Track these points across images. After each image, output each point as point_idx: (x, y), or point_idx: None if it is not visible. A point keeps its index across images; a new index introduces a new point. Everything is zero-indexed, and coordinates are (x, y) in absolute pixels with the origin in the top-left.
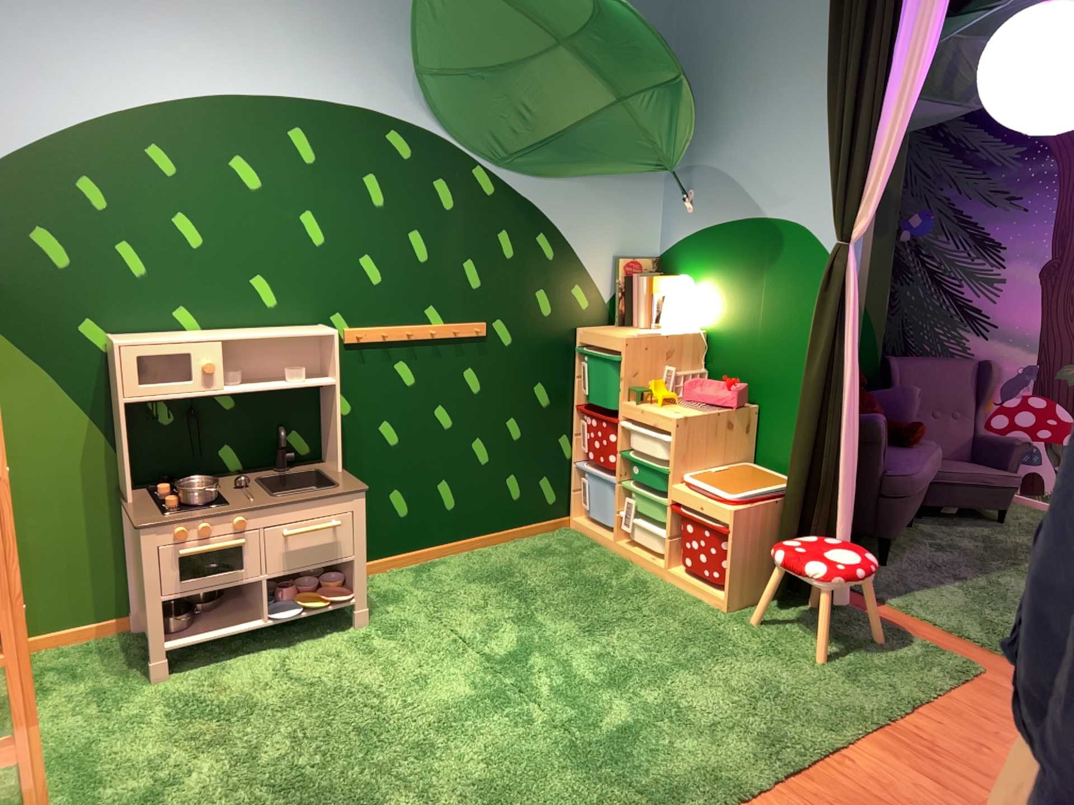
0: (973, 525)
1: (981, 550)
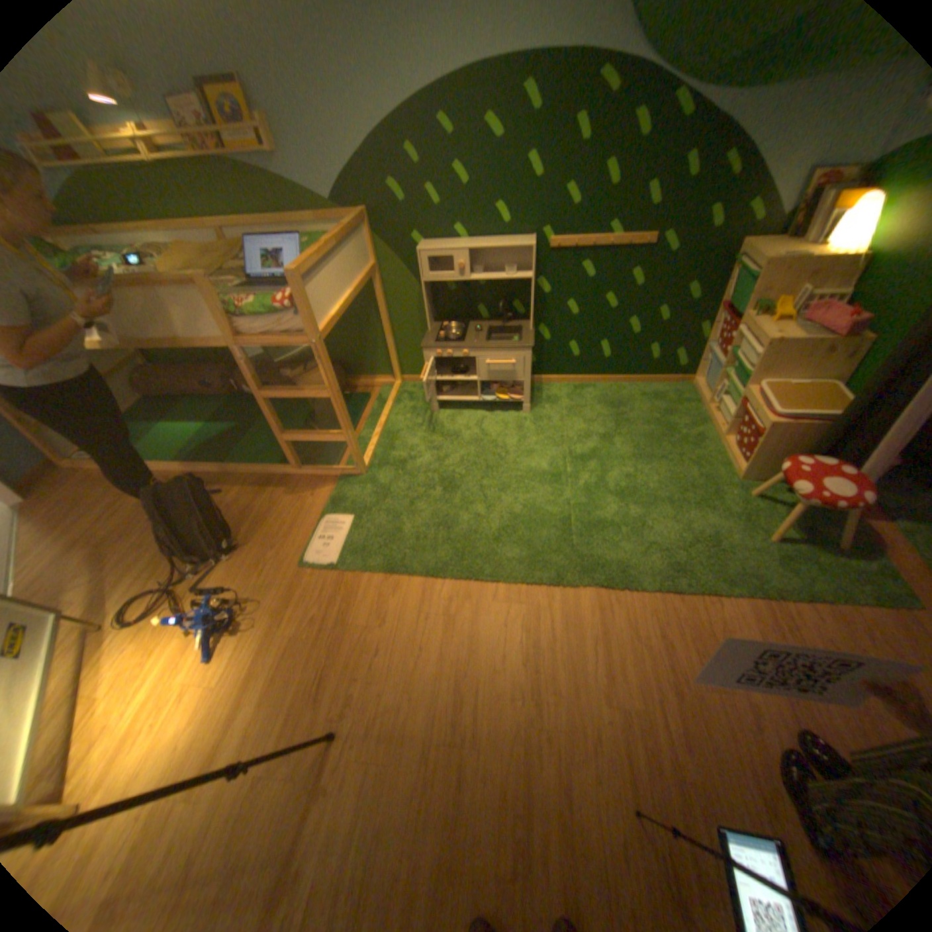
0: None
1: None
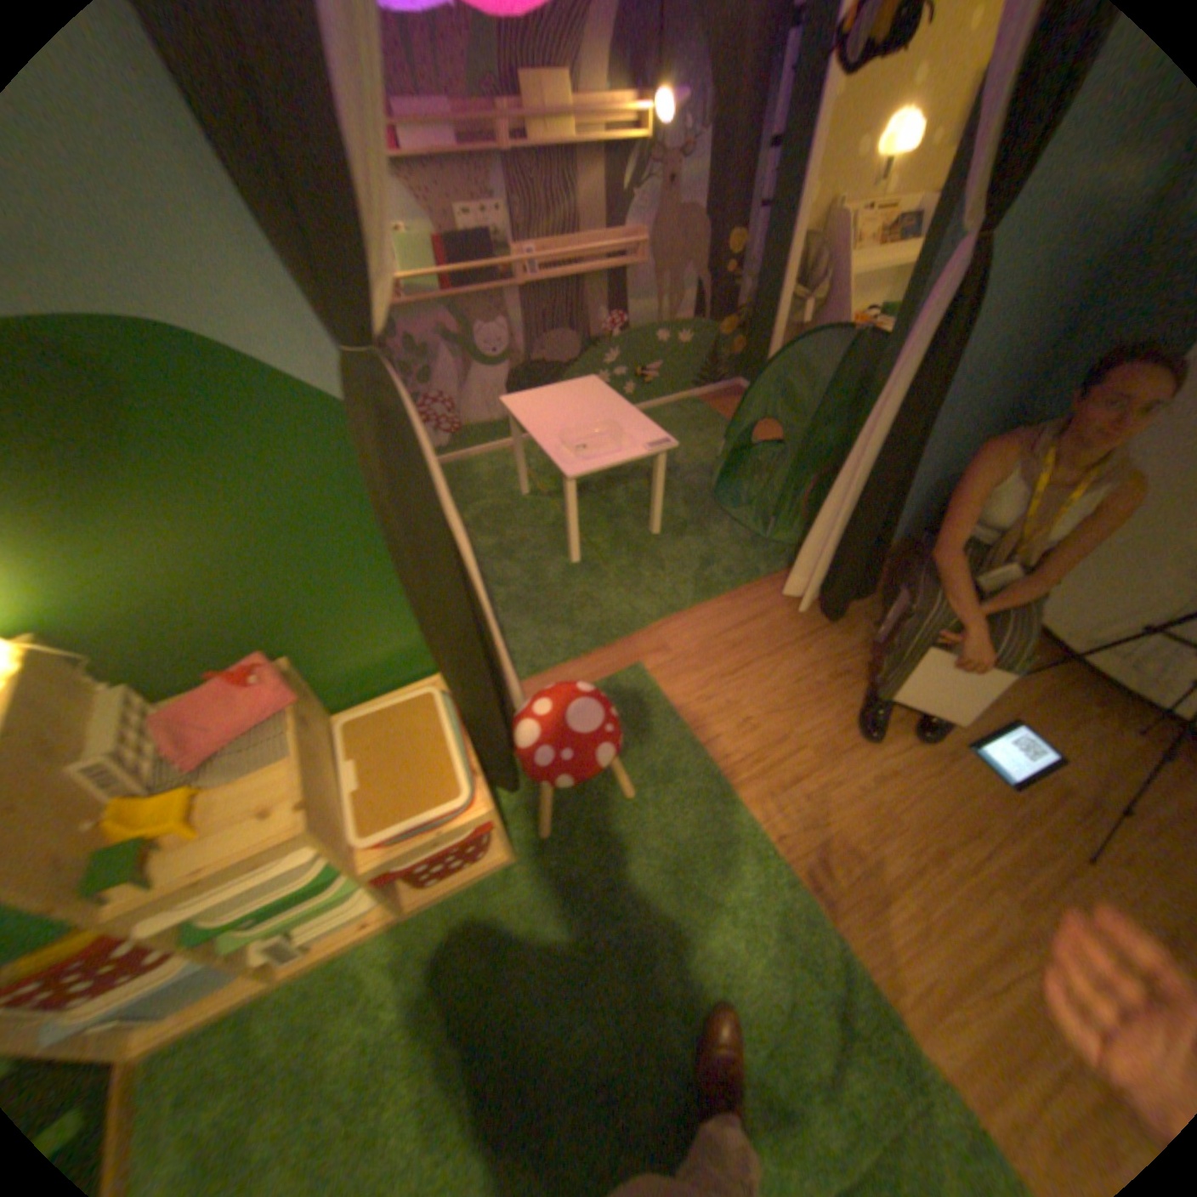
0: None
1: None
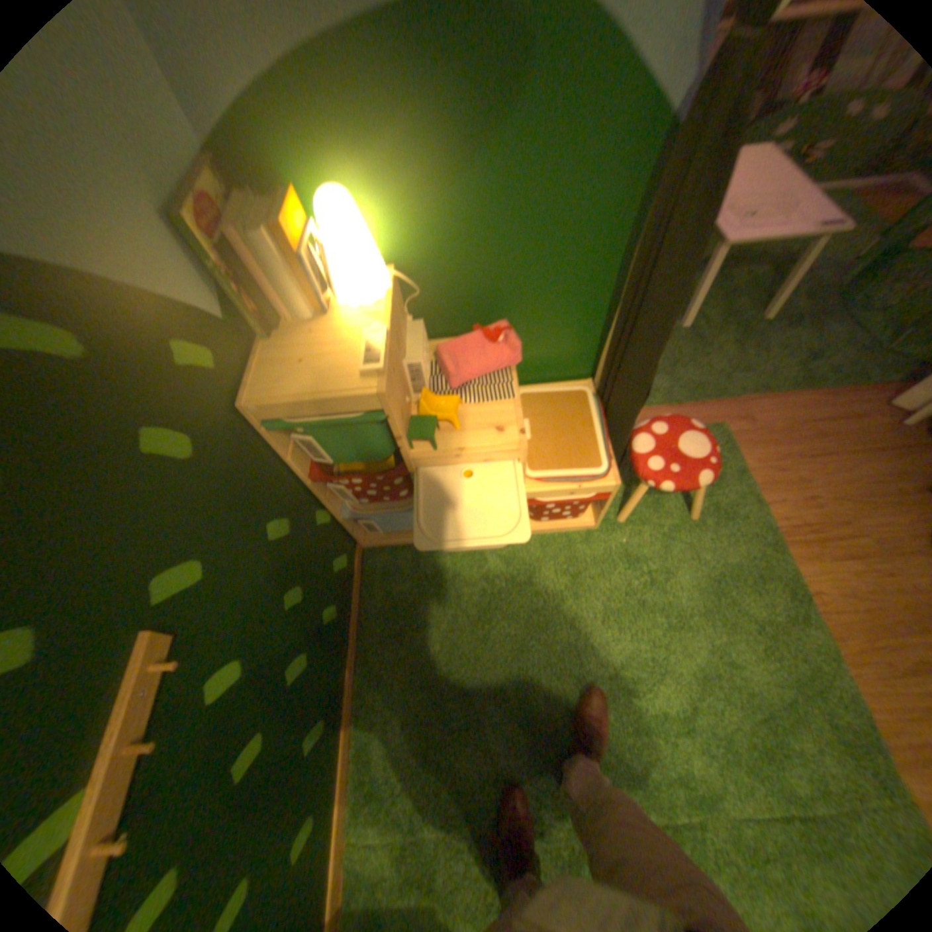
0: None
1: None
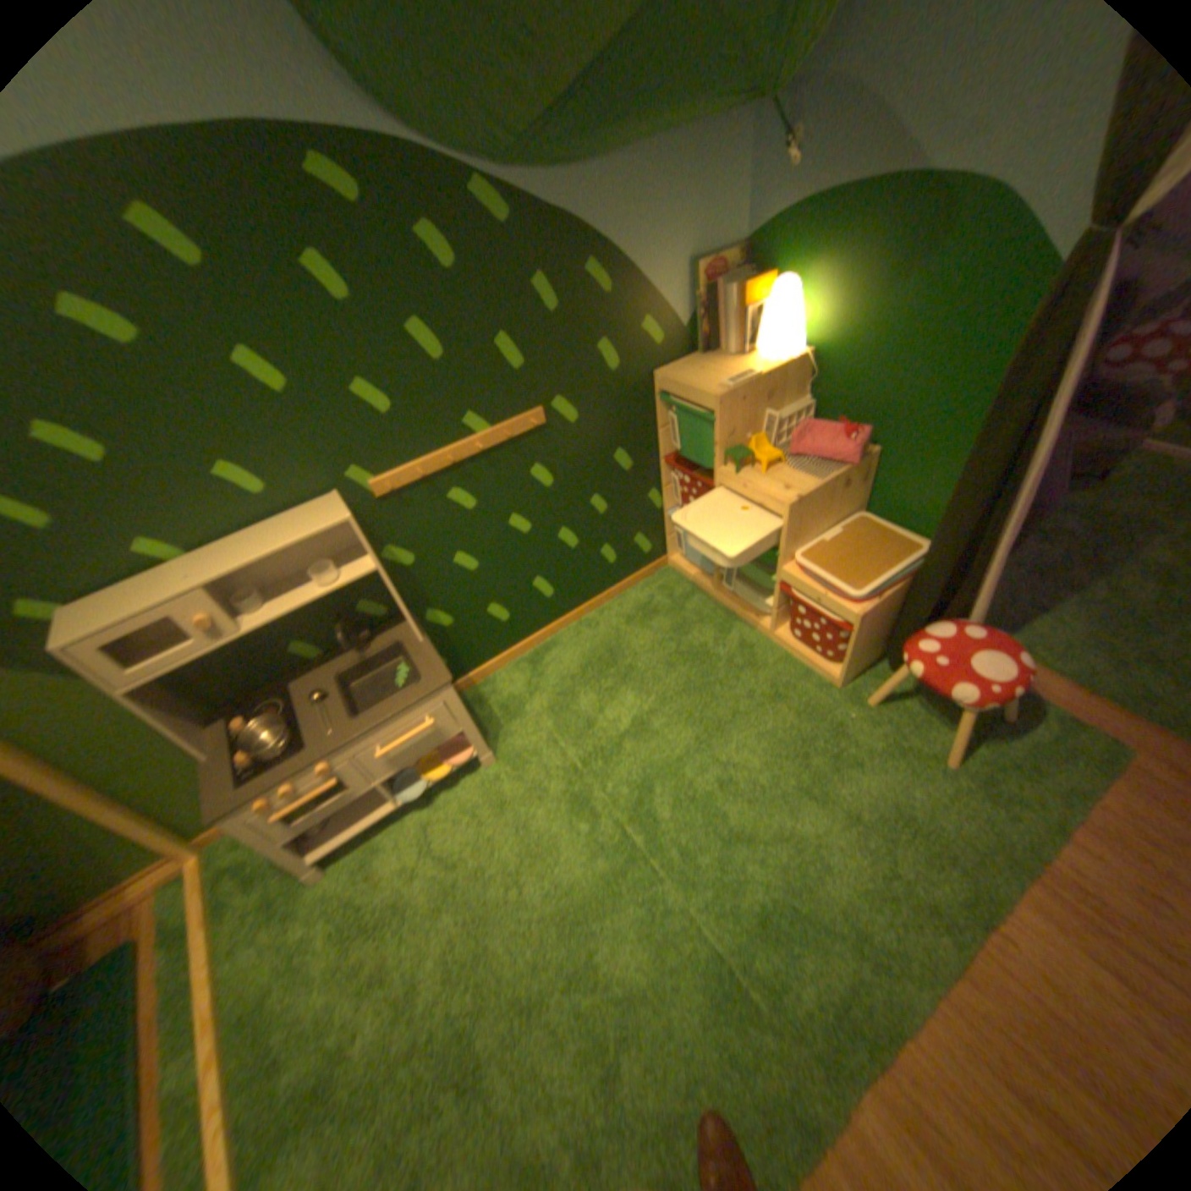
0: (1074, 493)
1: (1090, 534)
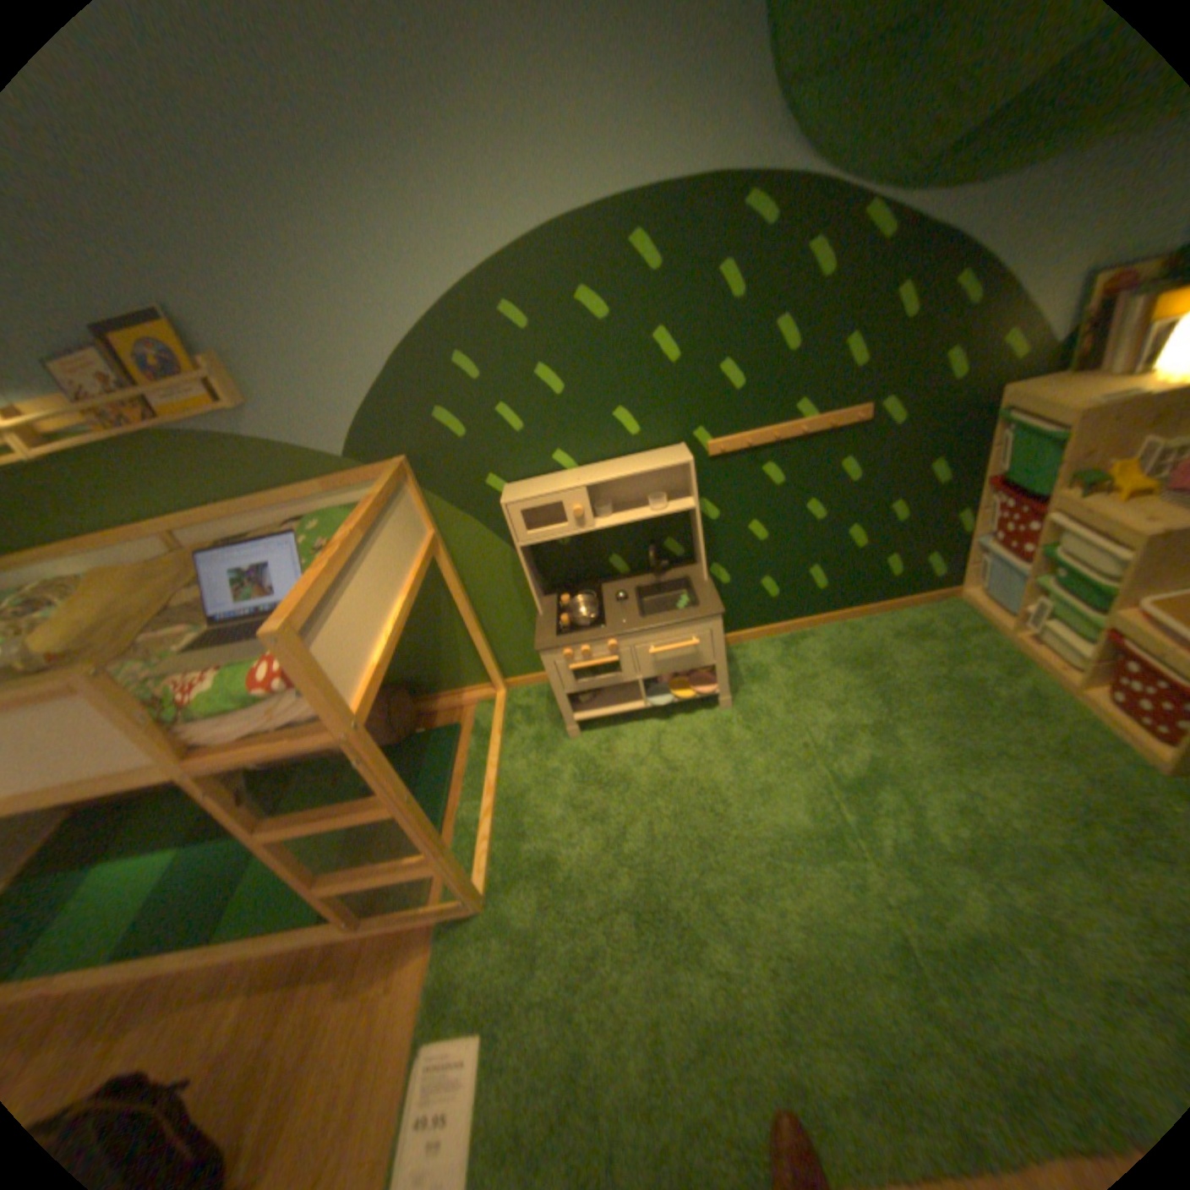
0: None
1: None
